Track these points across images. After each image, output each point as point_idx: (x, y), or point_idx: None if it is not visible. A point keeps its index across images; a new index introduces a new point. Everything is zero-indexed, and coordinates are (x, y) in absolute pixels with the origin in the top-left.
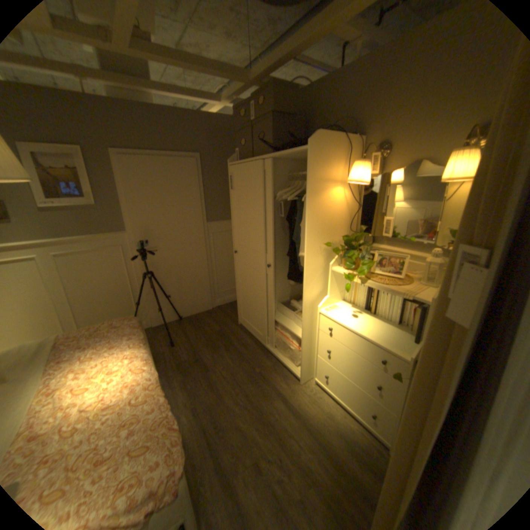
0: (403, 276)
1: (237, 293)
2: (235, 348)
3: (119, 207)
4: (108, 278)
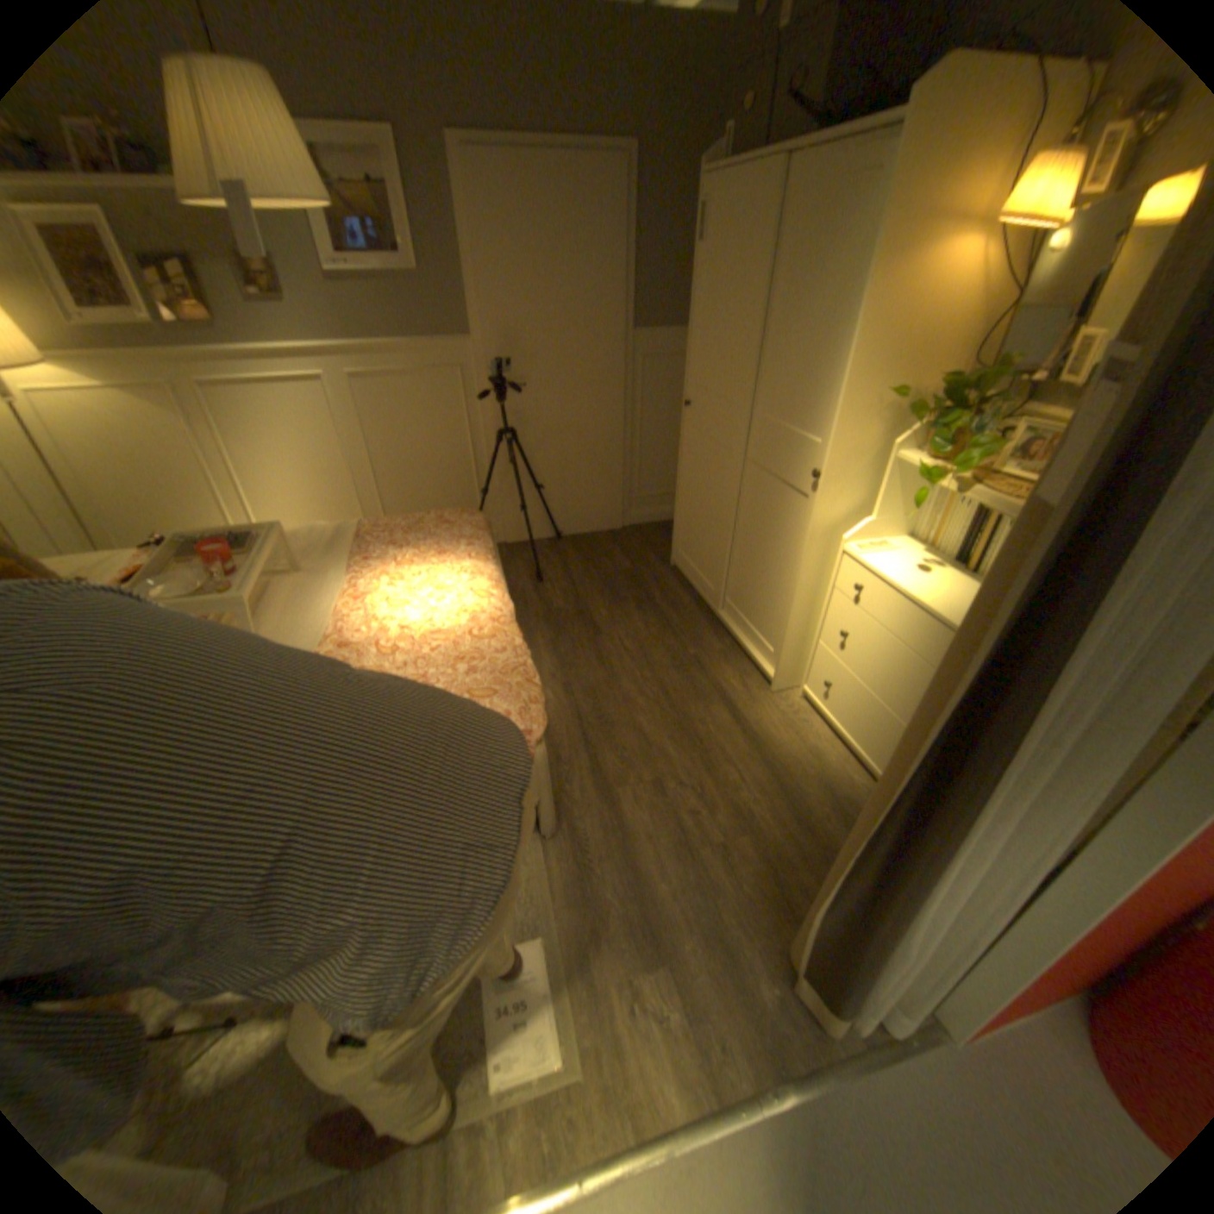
0: None
1: (677, 500)
2: (655, 607)
3: (459, 280)
4: (436, 434)
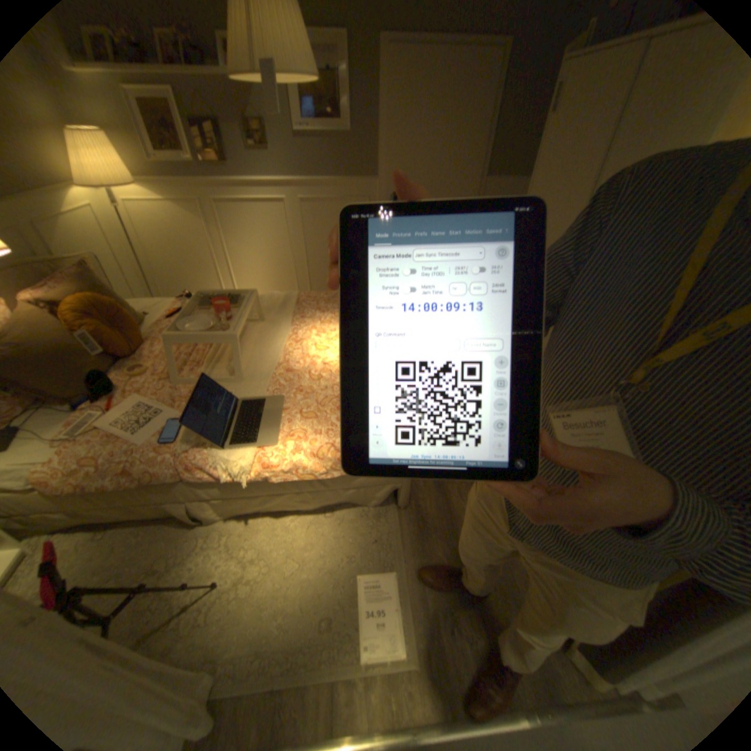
0: None
1: None
2: None
3: (376, 138)
4: None
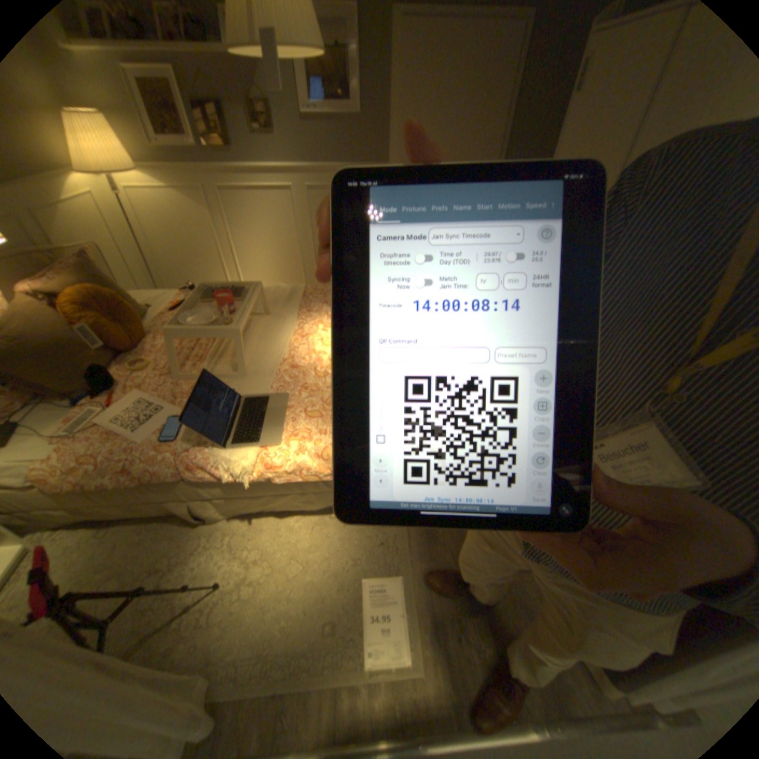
0: None
1: None
2: None
3: (387, 122)
4: None
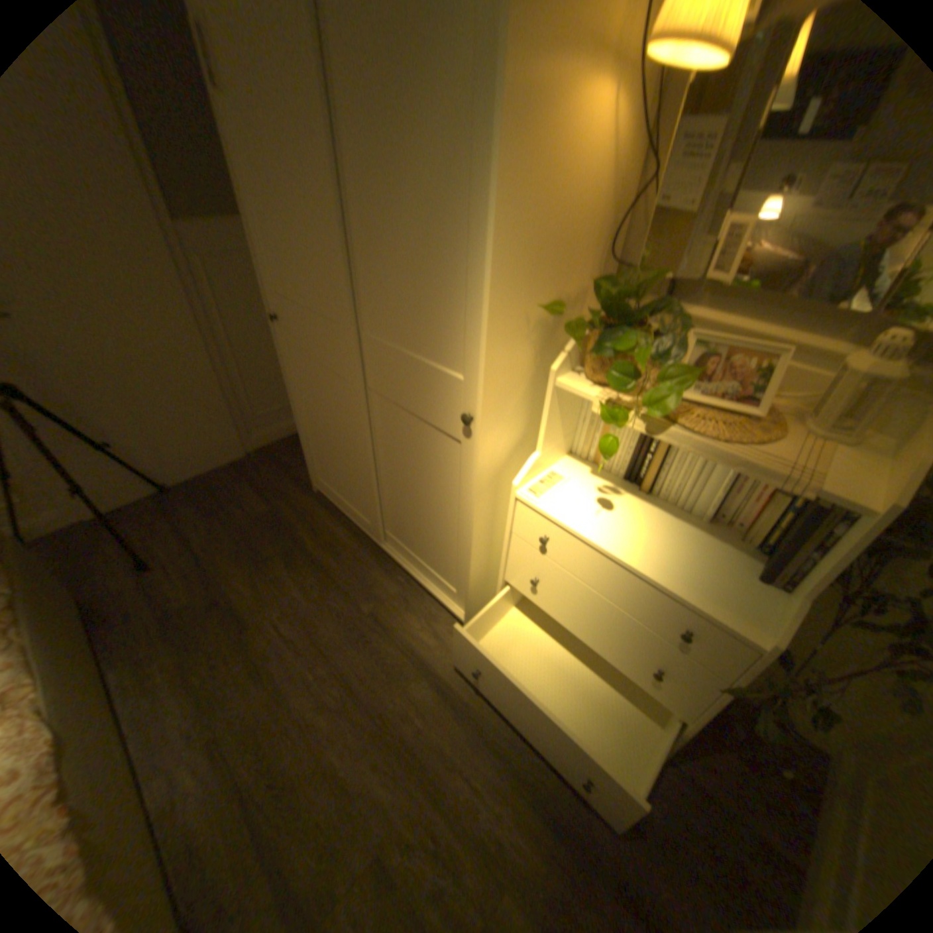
0: (764, 409)
1: (298, 425)
2: (307, 557)
3: None
4: None
